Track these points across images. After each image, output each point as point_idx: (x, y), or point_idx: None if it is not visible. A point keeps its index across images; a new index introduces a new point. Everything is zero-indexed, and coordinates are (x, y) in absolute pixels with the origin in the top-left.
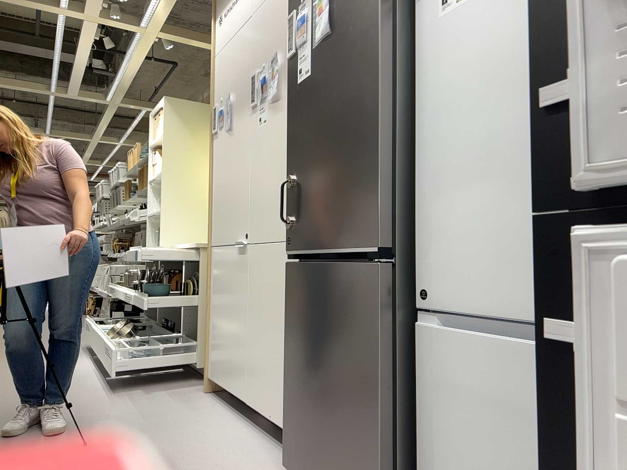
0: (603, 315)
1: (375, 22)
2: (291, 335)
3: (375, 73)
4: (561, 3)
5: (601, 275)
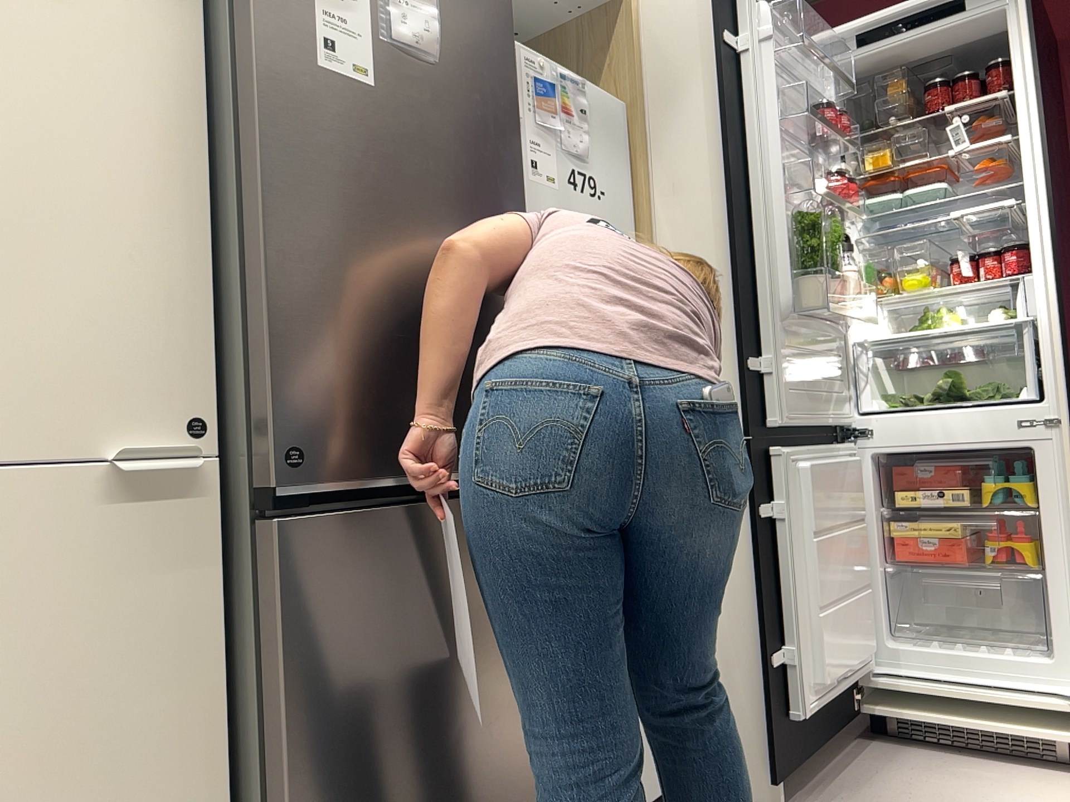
0: (789, 489)
1: (515, 131)
2: (318, 708)
3: (519, 206)
4: (747, 305)
5: (787, 468)
